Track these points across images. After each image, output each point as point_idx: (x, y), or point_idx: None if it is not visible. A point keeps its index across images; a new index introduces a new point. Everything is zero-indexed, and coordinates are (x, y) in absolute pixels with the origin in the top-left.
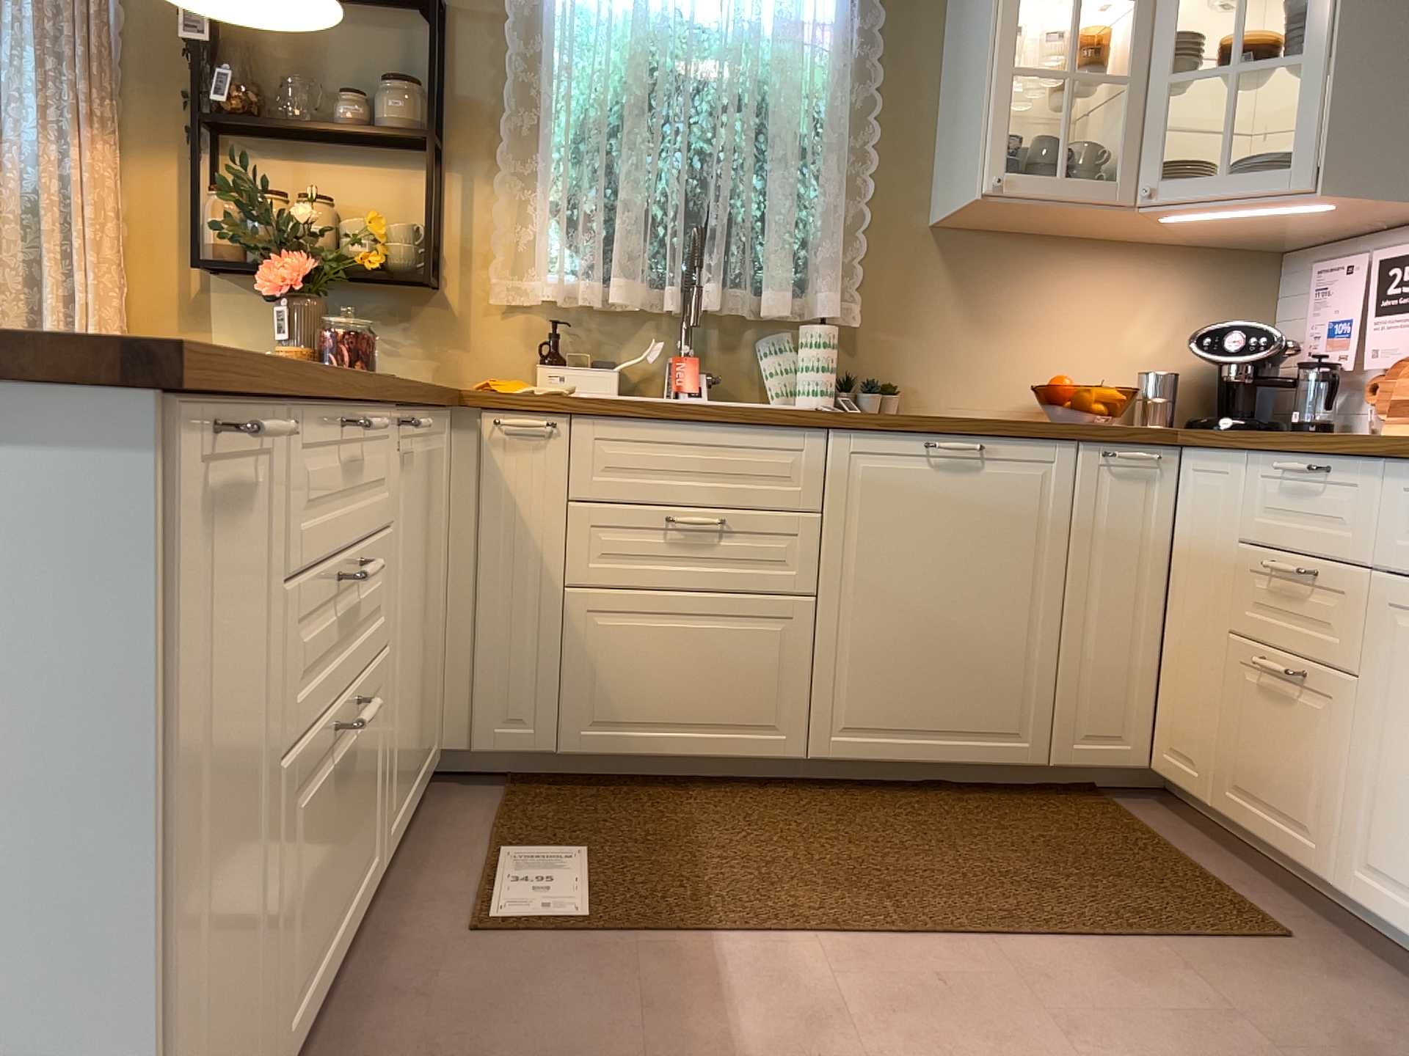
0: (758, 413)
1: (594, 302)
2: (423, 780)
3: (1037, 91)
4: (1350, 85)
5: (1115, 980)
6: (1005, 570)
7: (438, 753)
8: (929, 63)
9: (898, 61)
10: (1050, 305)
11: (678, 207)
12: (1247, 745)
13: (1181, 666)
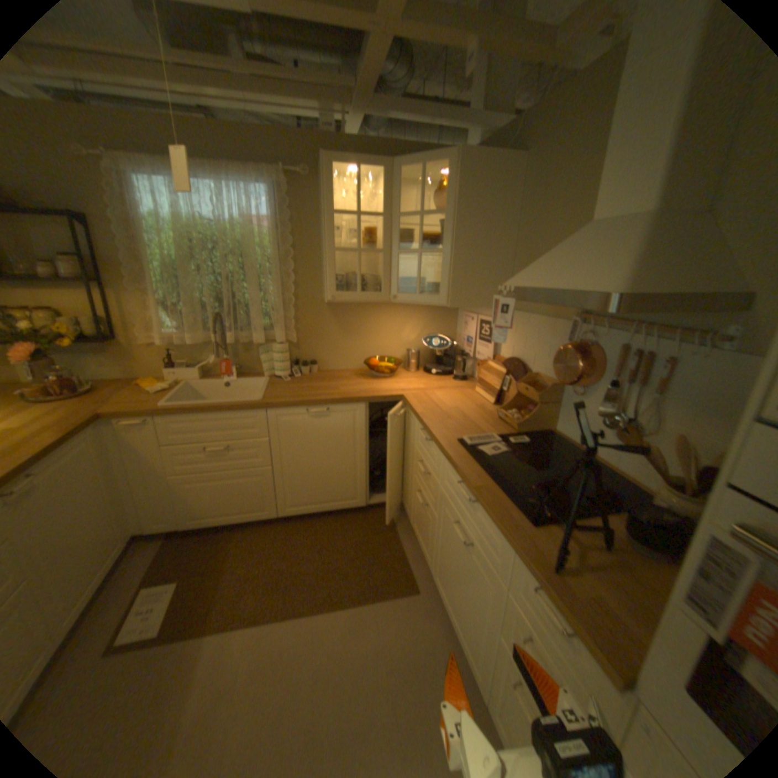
0: (233, 406)
1: (181, 342)
2: (107, 567)
3: (360, 241)
4: (459, 264)
5: (348, 632)
6: (342, 448)
7: (129, 538)
8: (314, 231)
9: (300, 230)
10: (372, 326)
11: (211, 300)
12: (417, 514)
13: (405, 474)
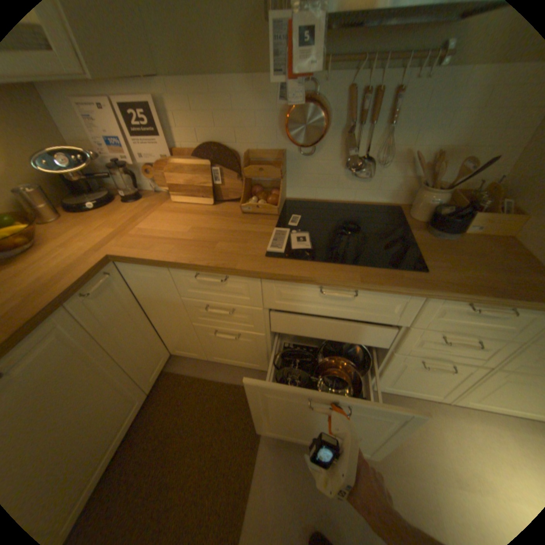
0: None
1: None
2: None
3: None
4: None
5: (277, 483)
6: (78, 386)
7: None
8: None
9: None
10: None
11: None
12: (217, 348)
13: (167, 330)
